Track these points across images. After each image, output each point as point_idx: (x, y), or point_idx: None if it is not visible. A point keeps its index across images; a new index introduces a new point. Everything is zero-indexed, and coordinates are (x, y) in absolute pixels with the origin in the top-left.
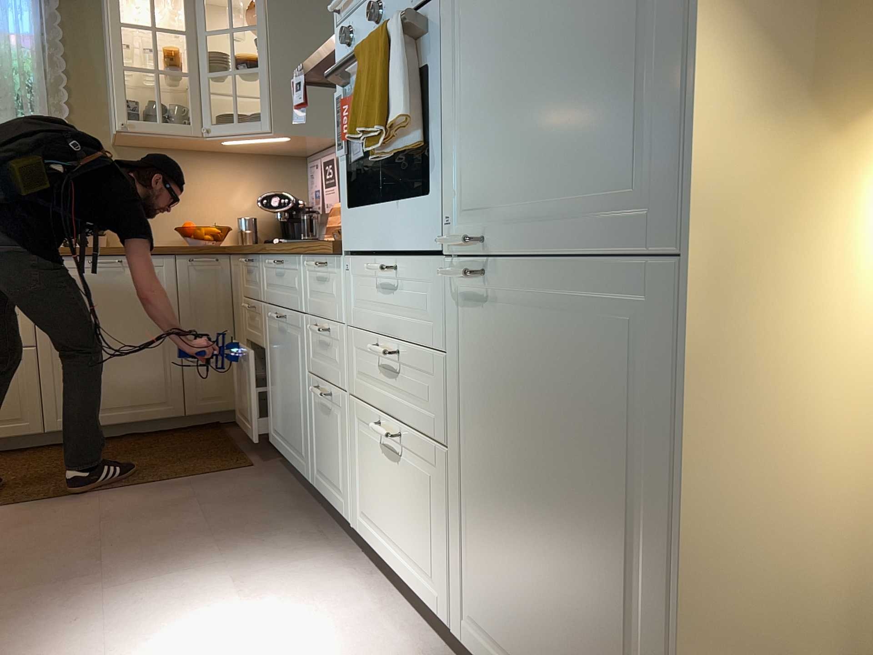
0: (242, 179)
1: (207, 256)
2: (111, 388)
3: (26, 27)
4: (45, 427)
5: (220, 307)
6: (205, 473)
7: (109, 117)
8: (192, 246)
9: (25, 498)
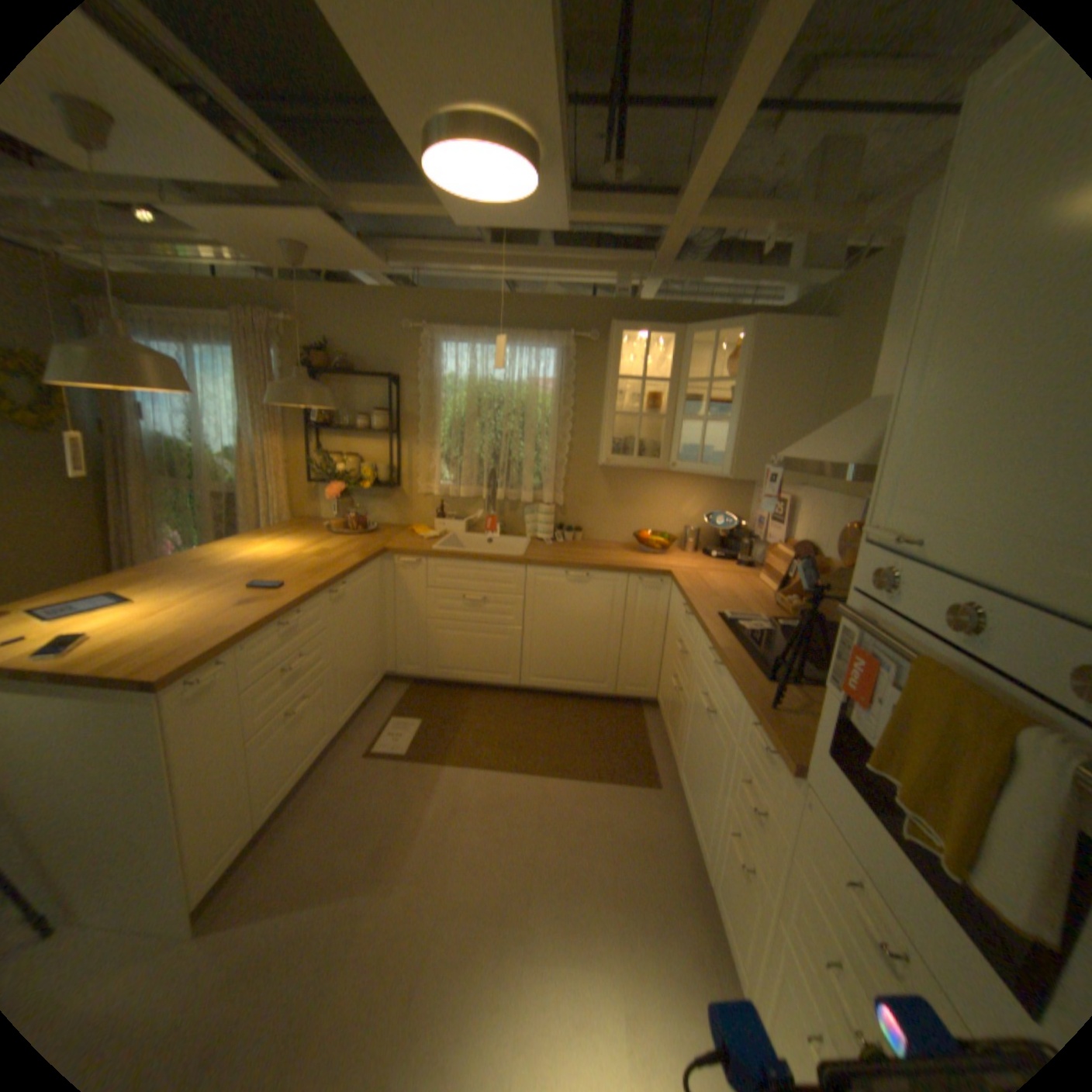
0: (694, 493)
1: (653, 579)
2: (566, 666)
3: (550, 375)
4: (520, 682)
5: (657, 620)
6: (621, 785)
7: (597, 442)
8: (643, 567)
9: (497, 763)
